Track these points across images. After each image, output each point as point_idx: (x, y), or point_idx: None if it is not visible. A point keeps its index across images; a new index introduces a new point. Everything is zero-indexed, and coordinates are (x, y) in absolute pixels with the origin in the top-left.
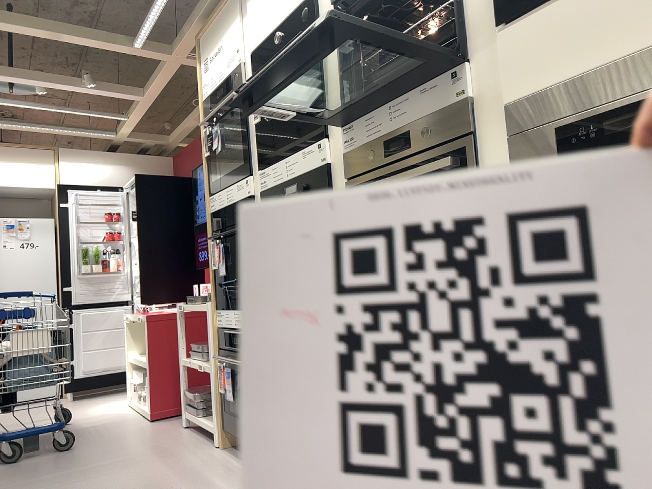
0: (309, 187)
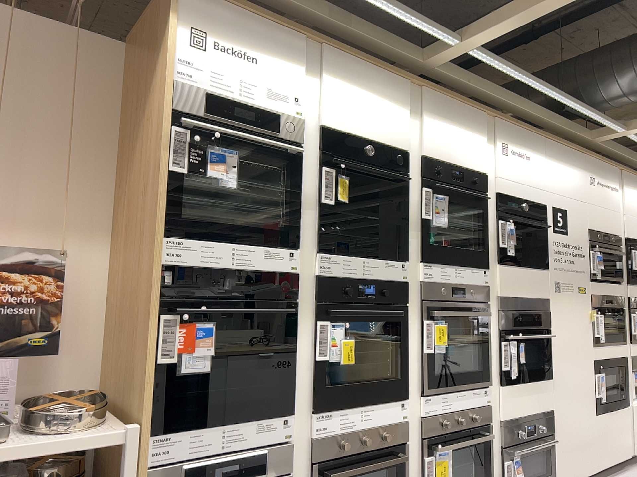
0: (385, 293)
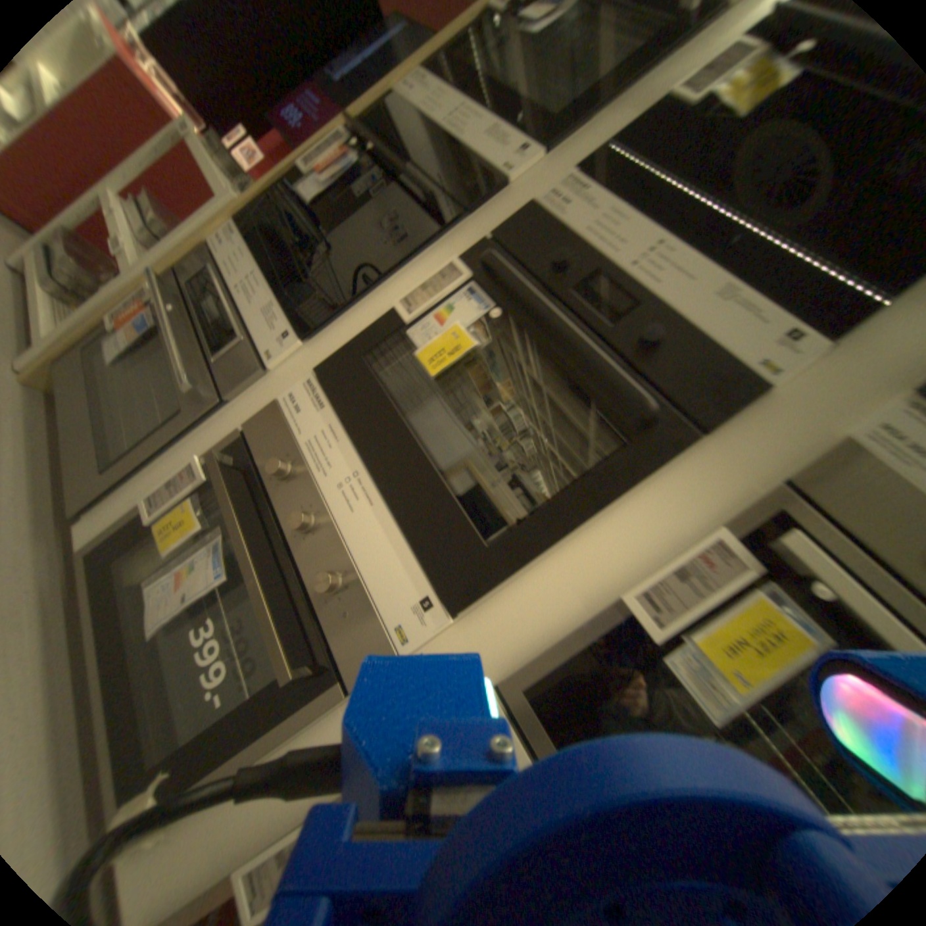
0: (657, 358)
